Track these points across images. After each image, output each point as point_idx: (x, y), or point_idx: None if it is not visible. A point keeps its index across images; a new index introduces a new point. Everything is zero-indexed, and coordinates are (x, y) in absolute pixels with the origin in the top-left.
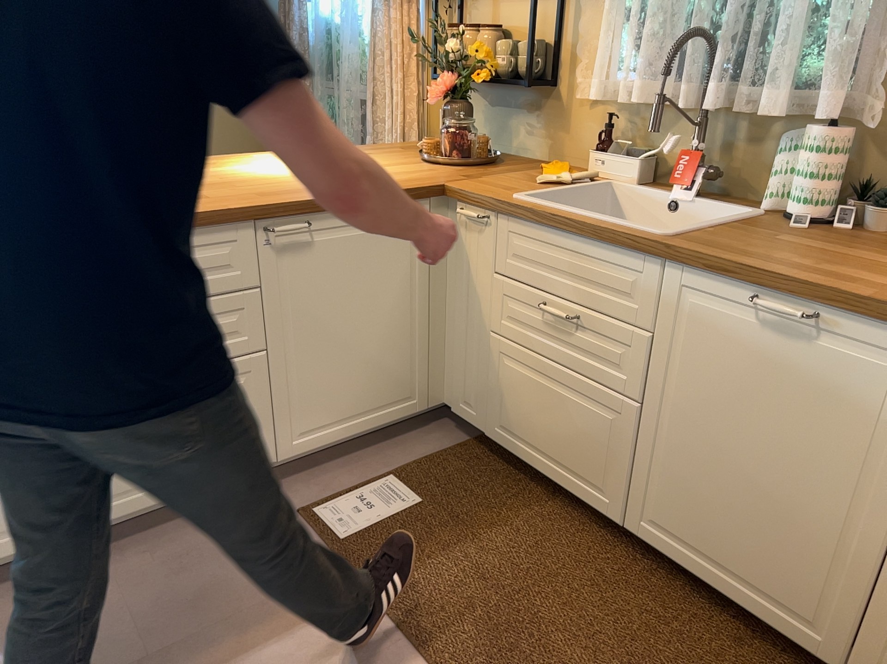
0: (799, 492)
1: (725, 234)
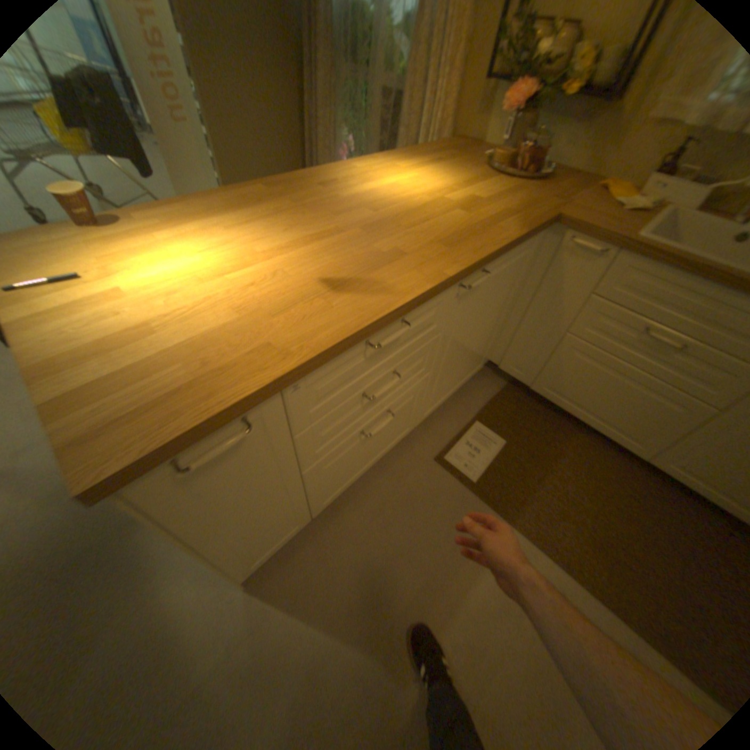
0: None
1: None
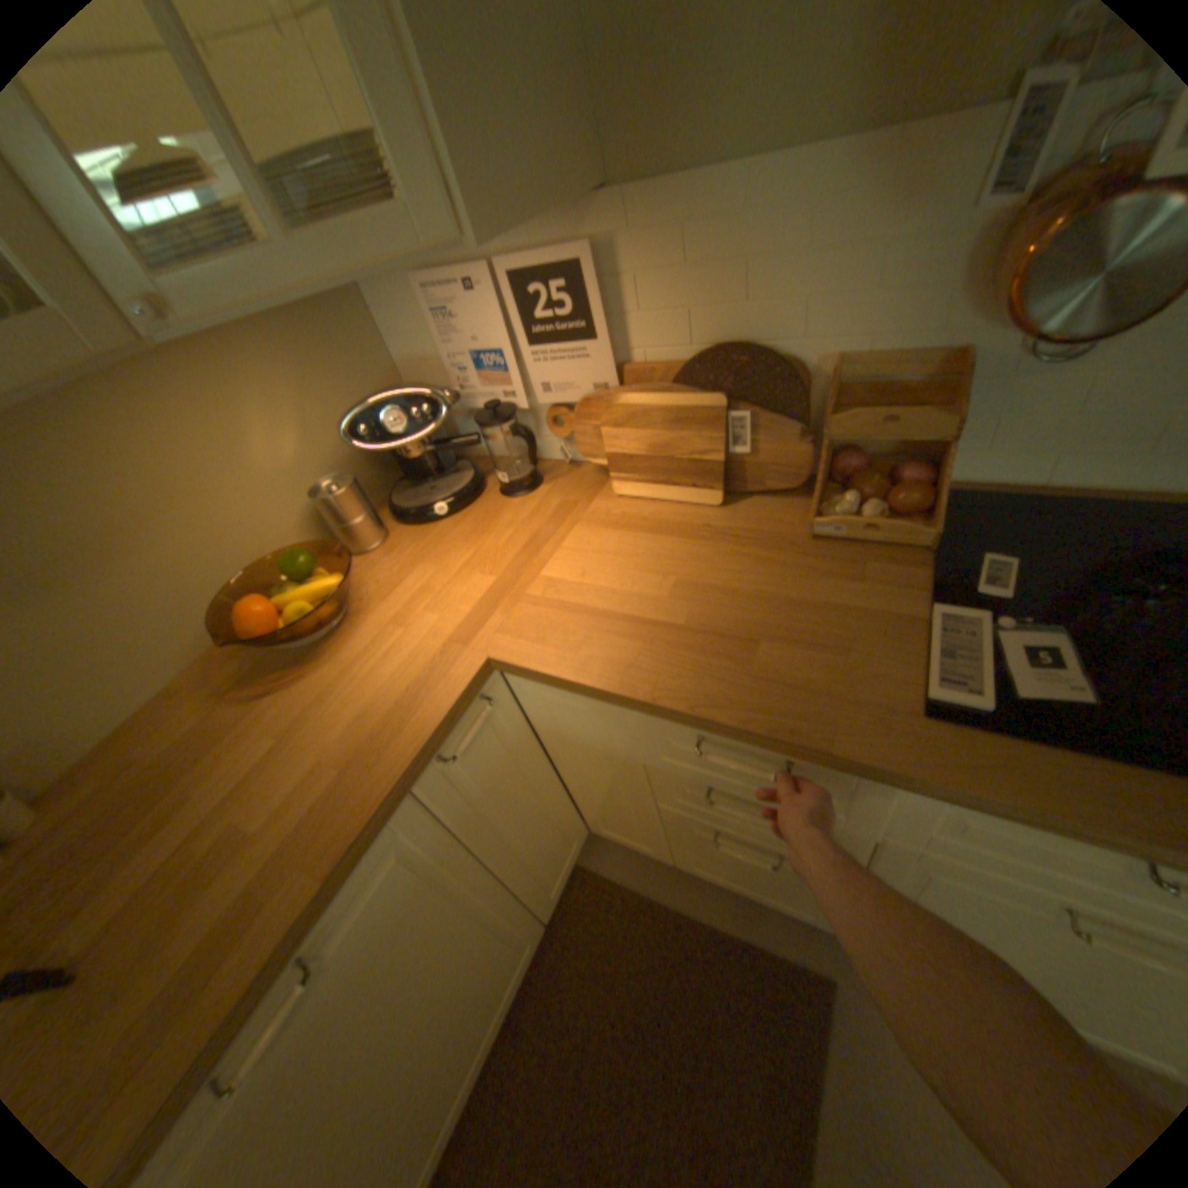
0: (445, 976)
1: None
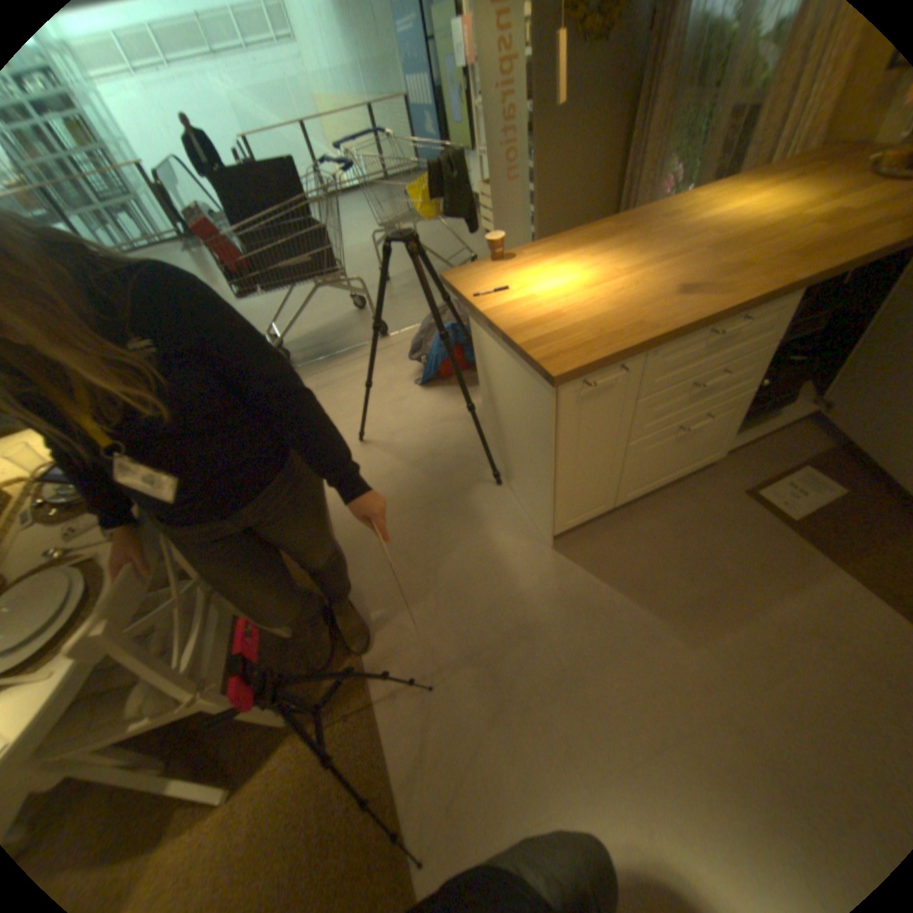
0: None
1: None
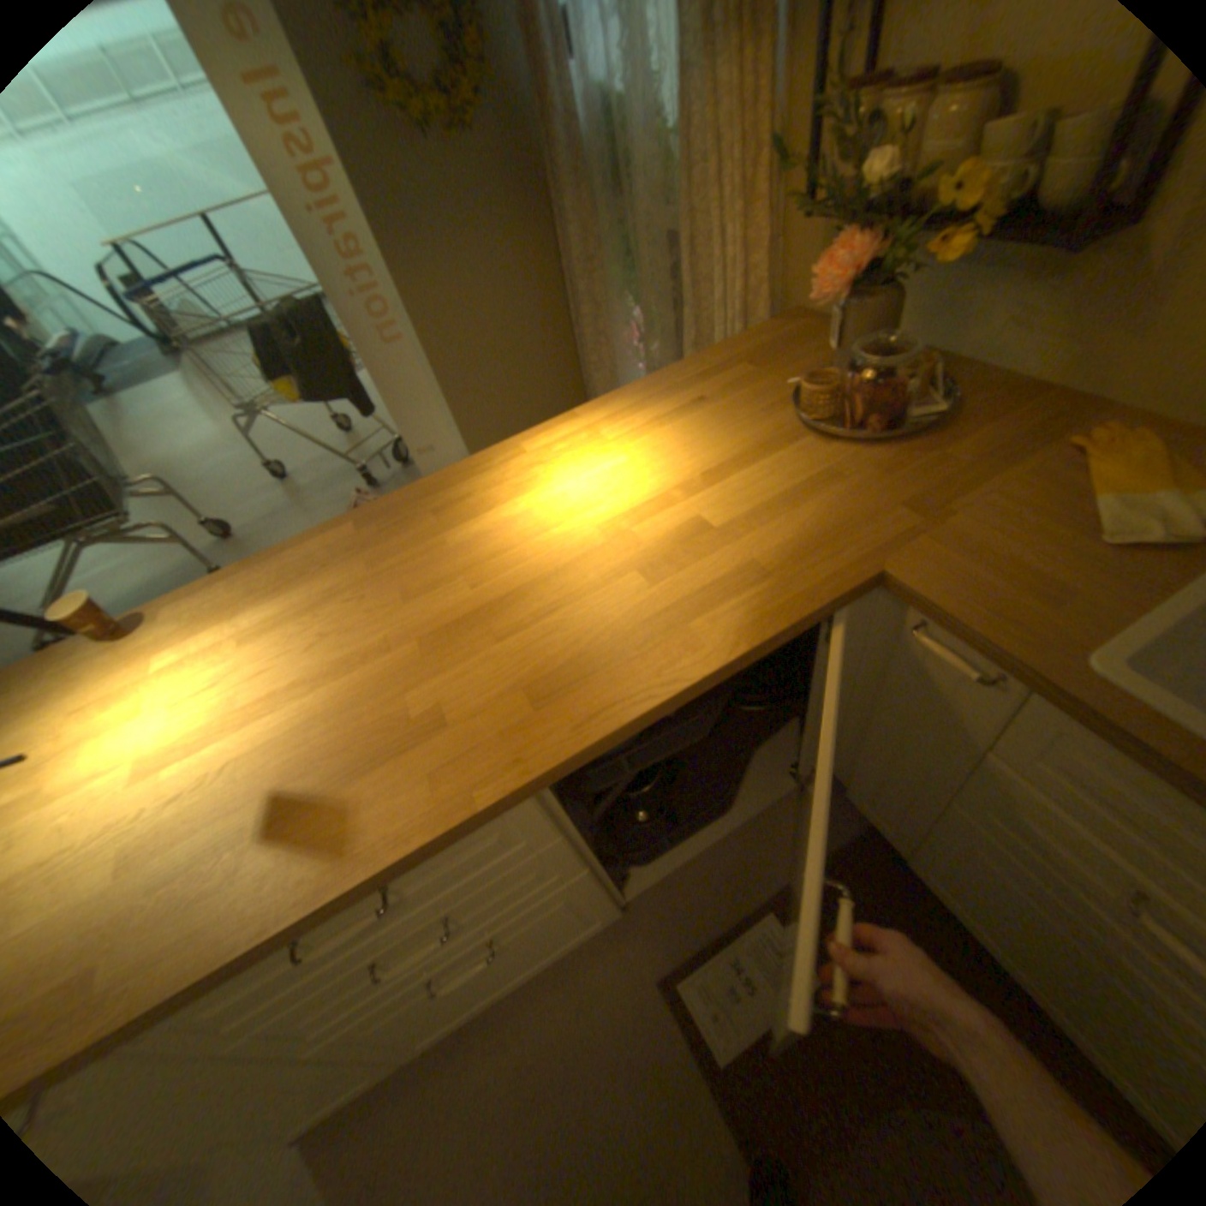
0: None
1: None
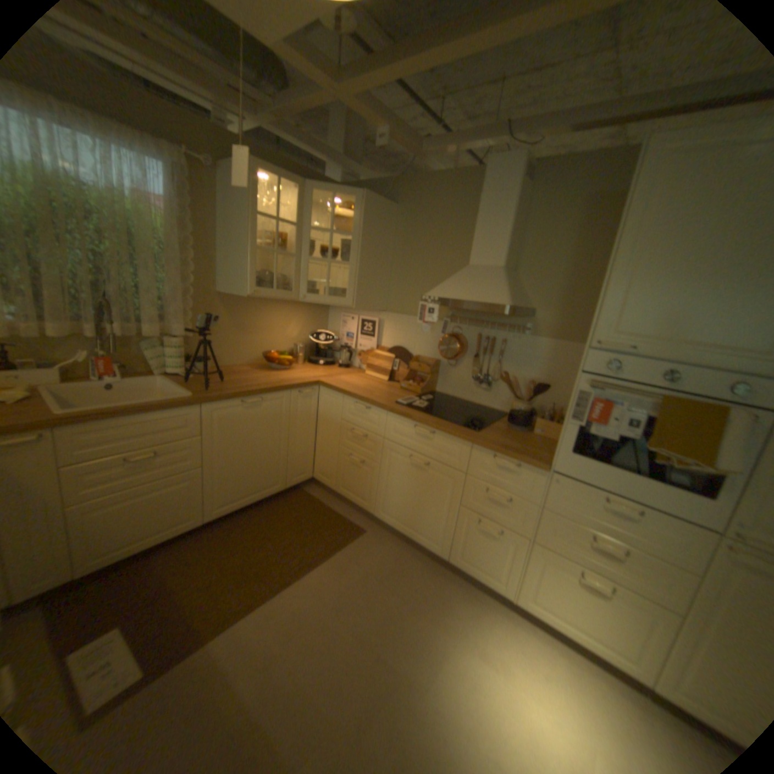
0: (266, 451)
1: (193, 388)
